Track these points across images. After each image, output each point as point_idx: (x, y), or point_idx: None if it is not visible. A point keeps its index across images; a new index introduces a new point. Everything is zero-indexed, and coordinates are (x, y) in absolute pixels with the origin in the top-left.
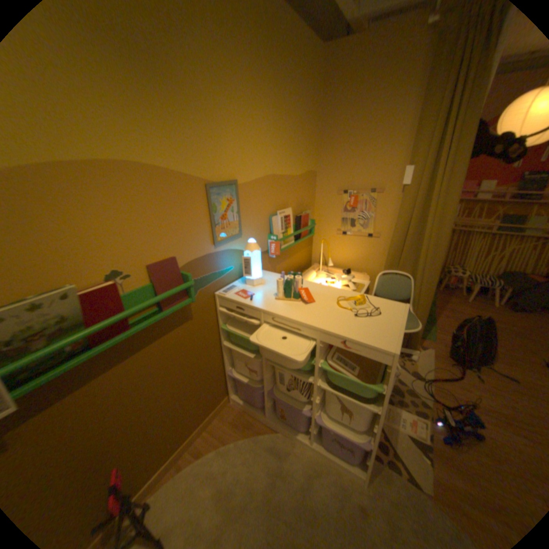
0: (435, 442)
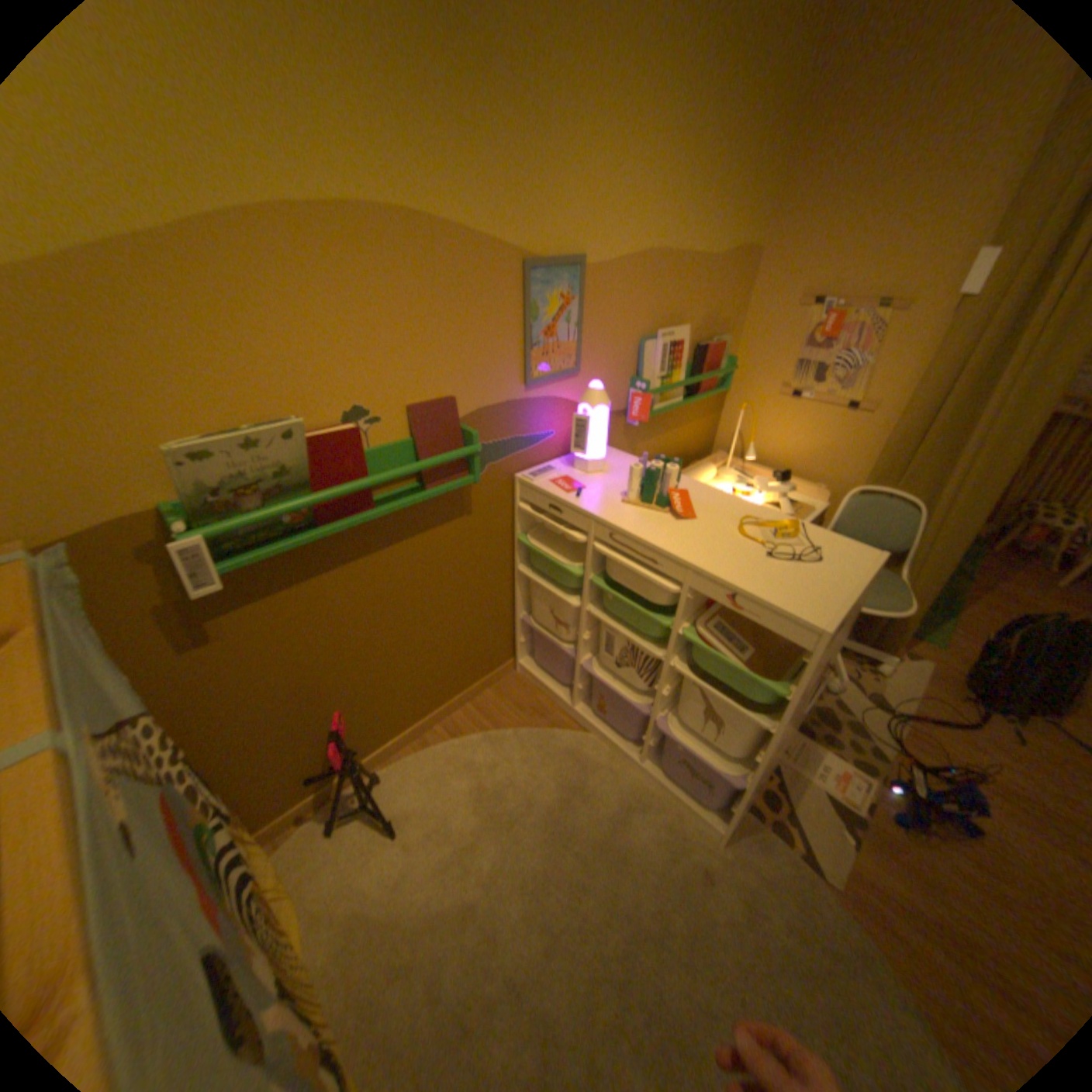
0: (878, 816)
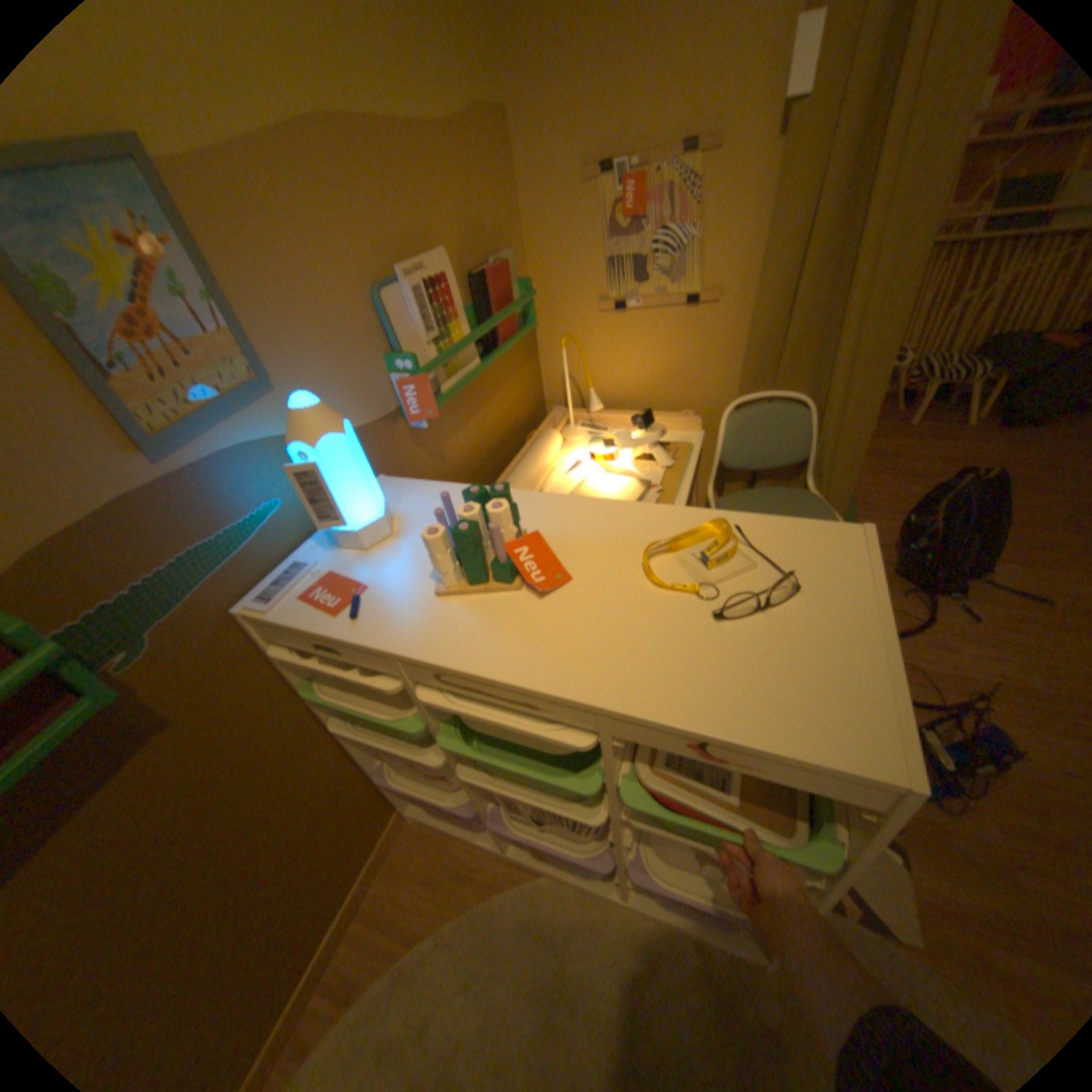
0: None
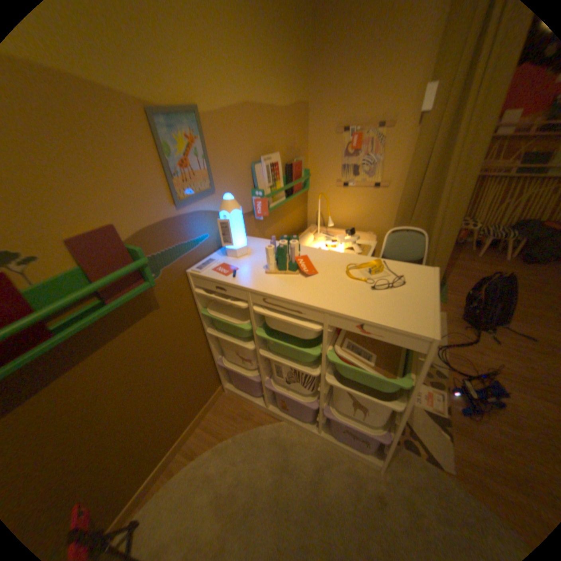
0: (453, 414)
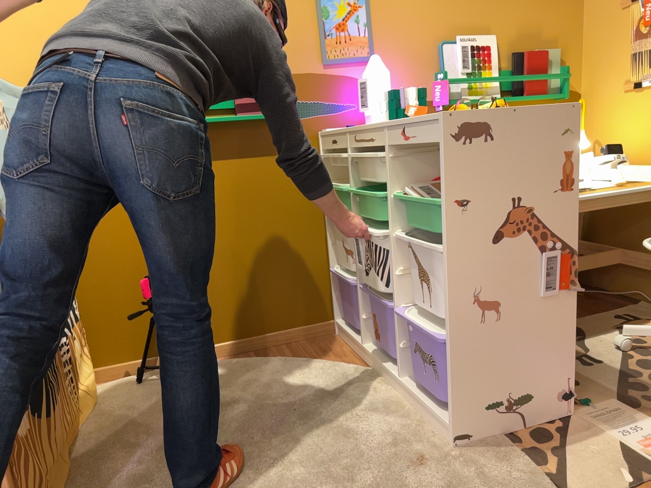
0: None
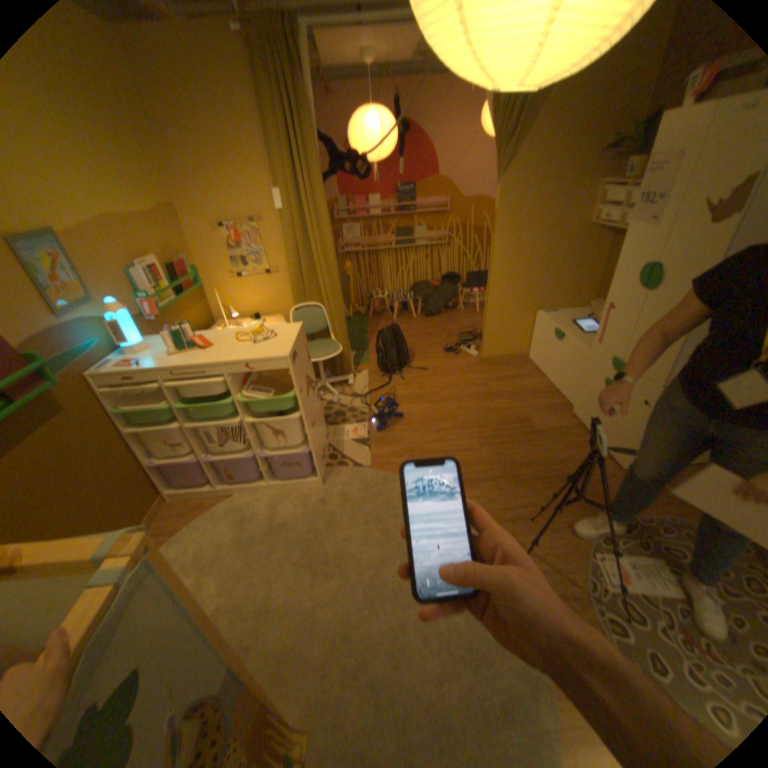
0: (370, 433)
